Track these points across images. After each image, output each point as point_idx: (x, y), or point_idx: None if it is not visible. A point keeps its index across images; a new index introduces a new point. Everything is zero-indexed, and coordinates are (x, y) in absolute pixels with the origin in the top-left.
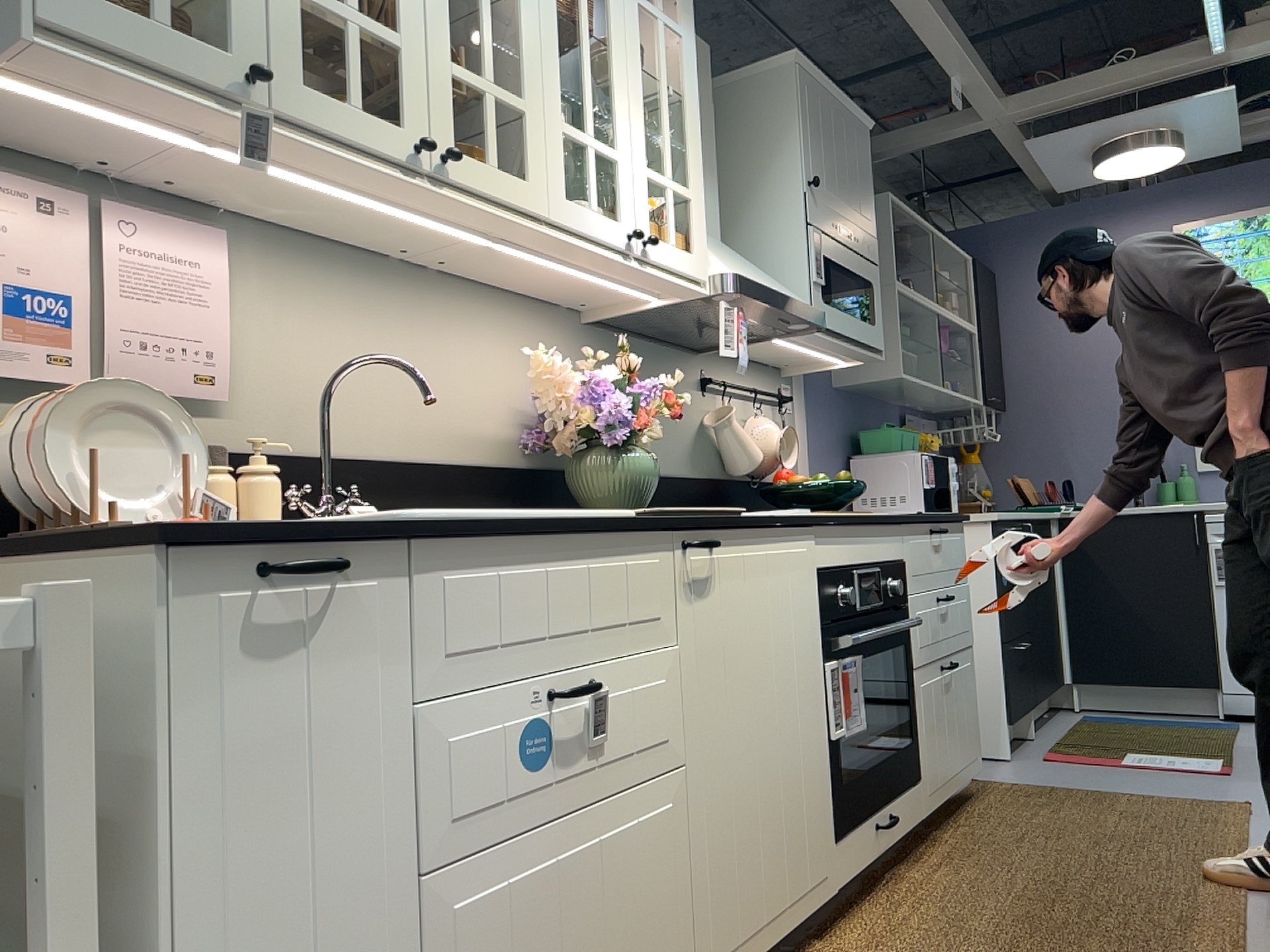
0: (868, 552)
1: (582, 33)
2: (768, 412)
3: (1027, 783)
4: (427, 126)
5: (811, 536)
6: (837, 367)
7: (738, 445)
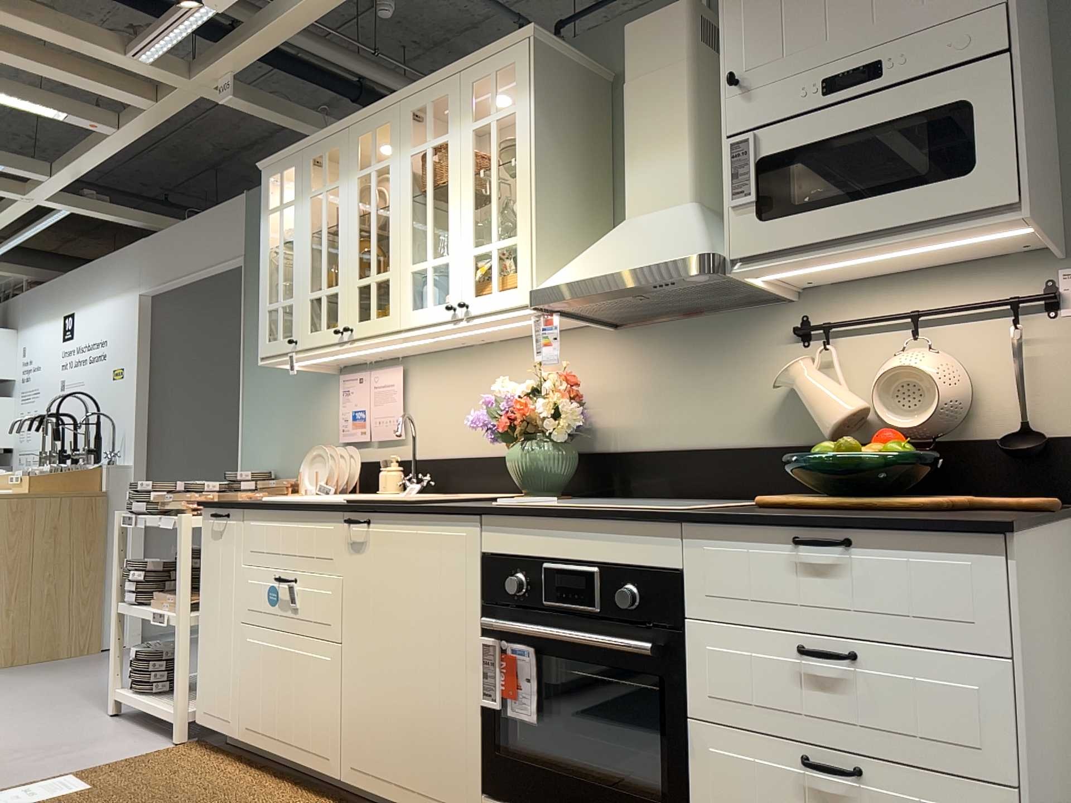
0: (577, 549)
1: (427, 196)
2: (984, 331)
3: None
4: (345, 319)
5: (470, 523)
6: (1039, 236)
7: (809, 404)
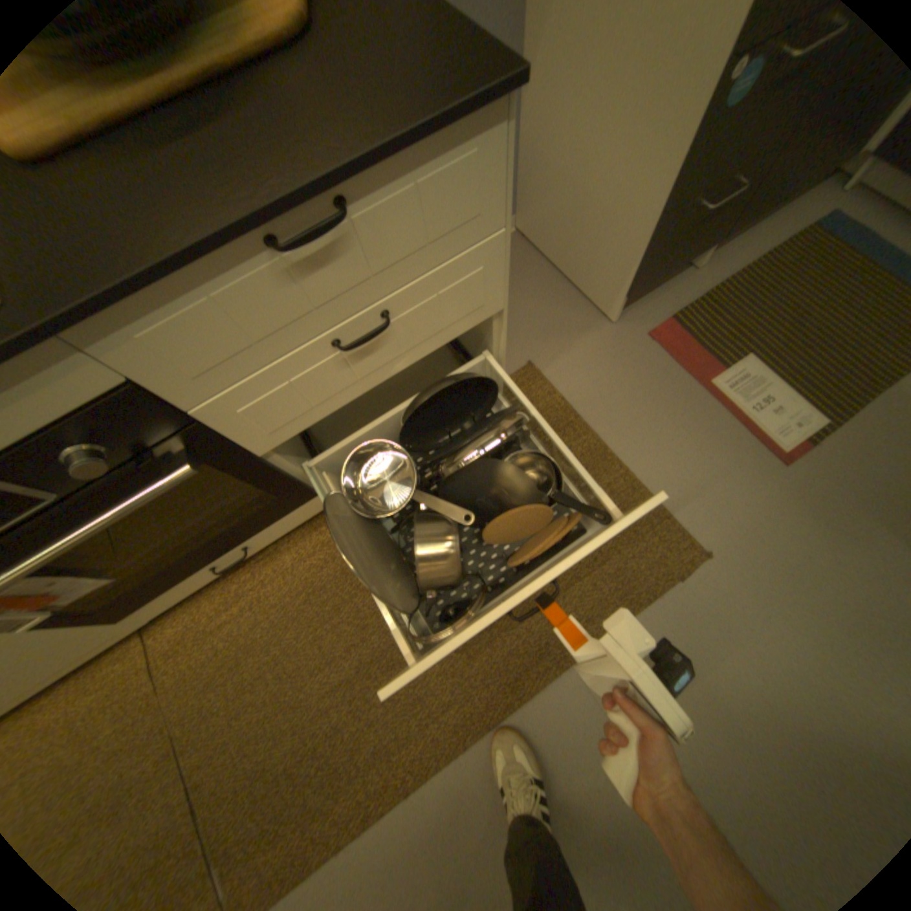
0: None
1: None
2: None
3: (560, 398)
4: None
5: None
6: None
7: None
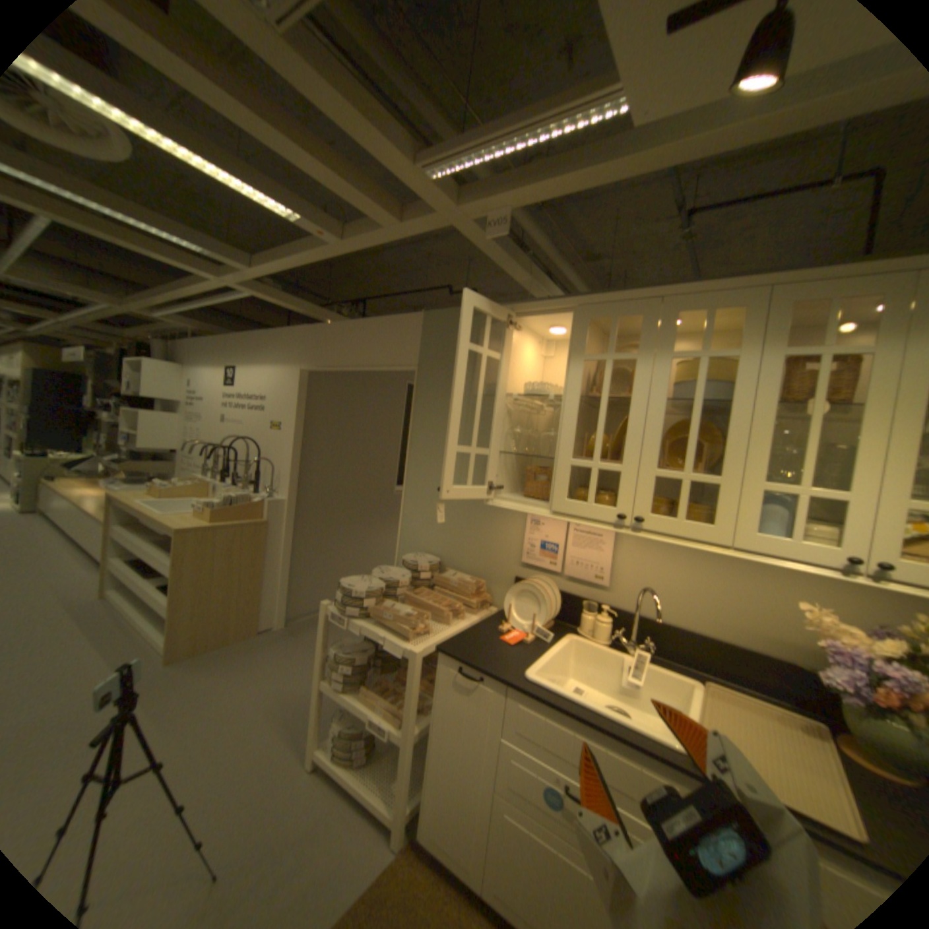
0: None
1: (814, 411)
2: None
3: None
4: (632, 505)
5: None
6: None
7: None
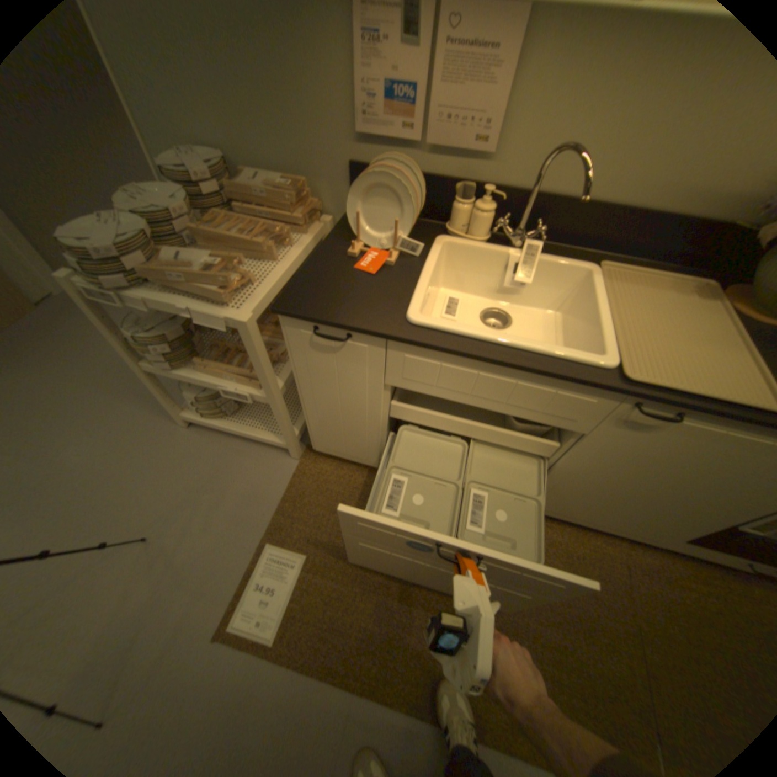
0: None
1: None
2: None
3: None
4: None
5: None
6: None
7: None
